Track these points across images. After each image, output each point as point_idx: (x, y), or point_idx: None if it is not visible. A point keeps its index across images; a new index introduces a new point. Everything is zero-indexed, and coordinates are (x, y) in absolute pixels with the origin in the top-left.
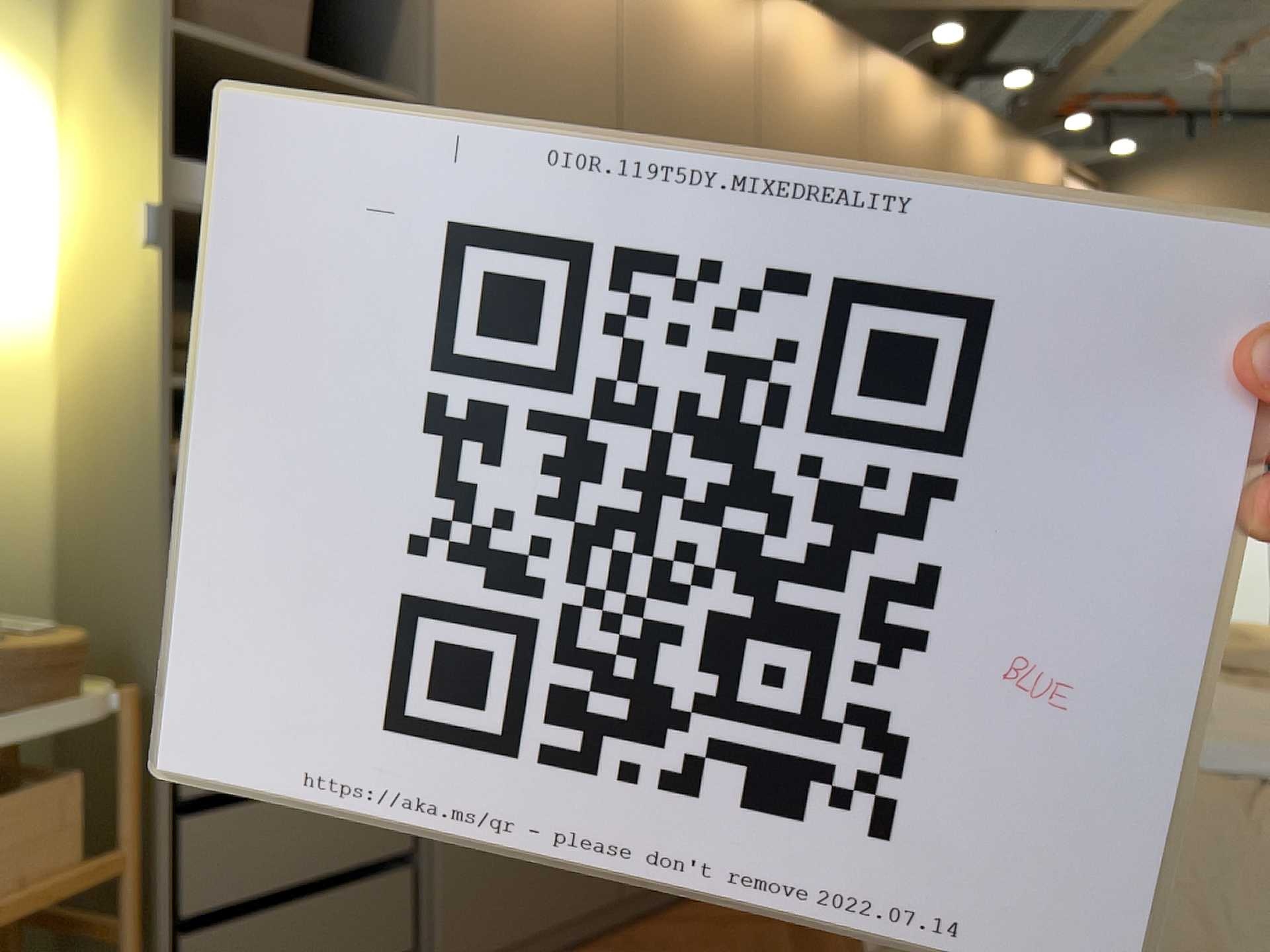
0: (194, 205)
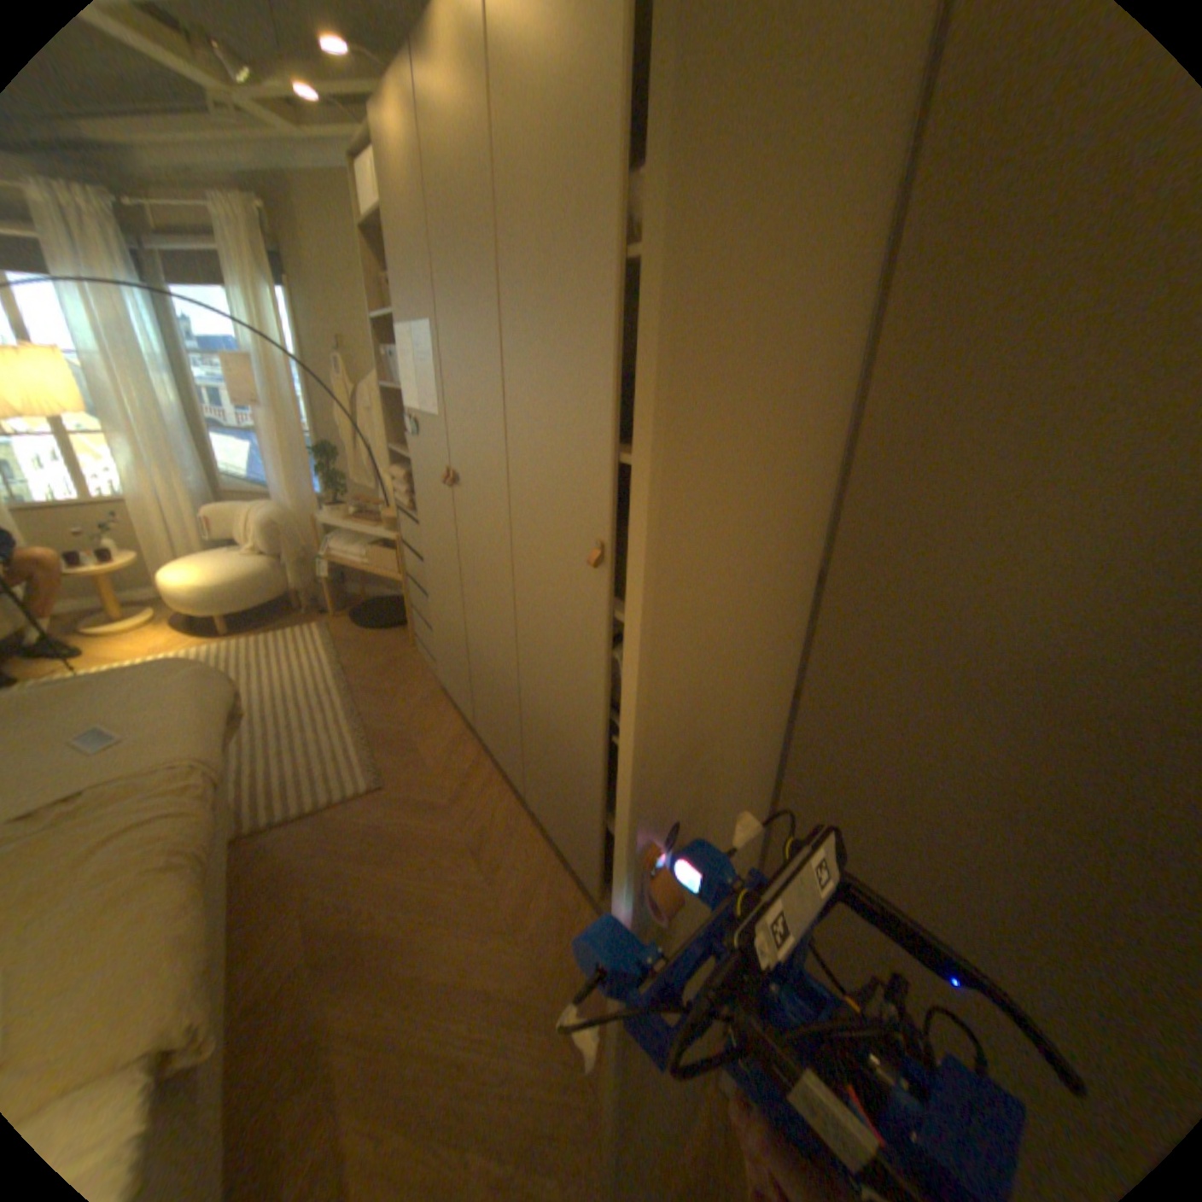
0: (385, 385)
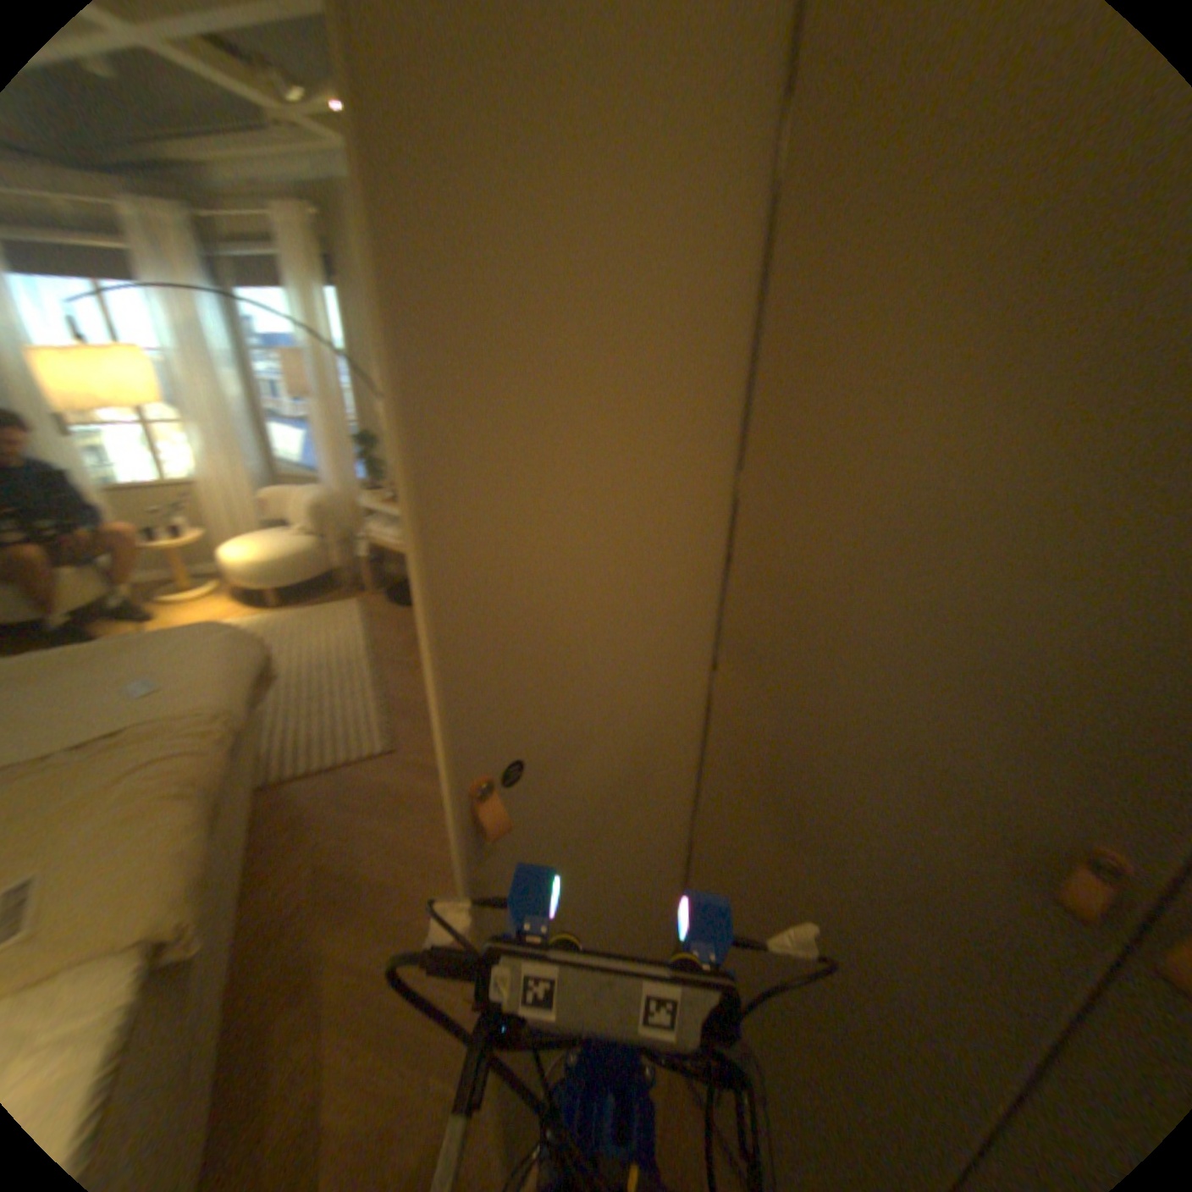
0: None
